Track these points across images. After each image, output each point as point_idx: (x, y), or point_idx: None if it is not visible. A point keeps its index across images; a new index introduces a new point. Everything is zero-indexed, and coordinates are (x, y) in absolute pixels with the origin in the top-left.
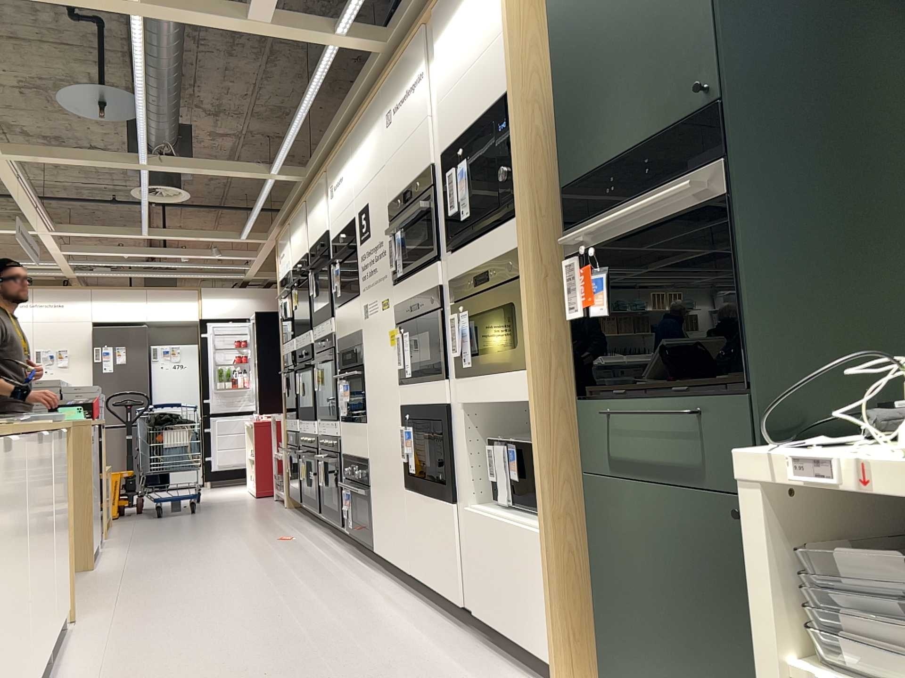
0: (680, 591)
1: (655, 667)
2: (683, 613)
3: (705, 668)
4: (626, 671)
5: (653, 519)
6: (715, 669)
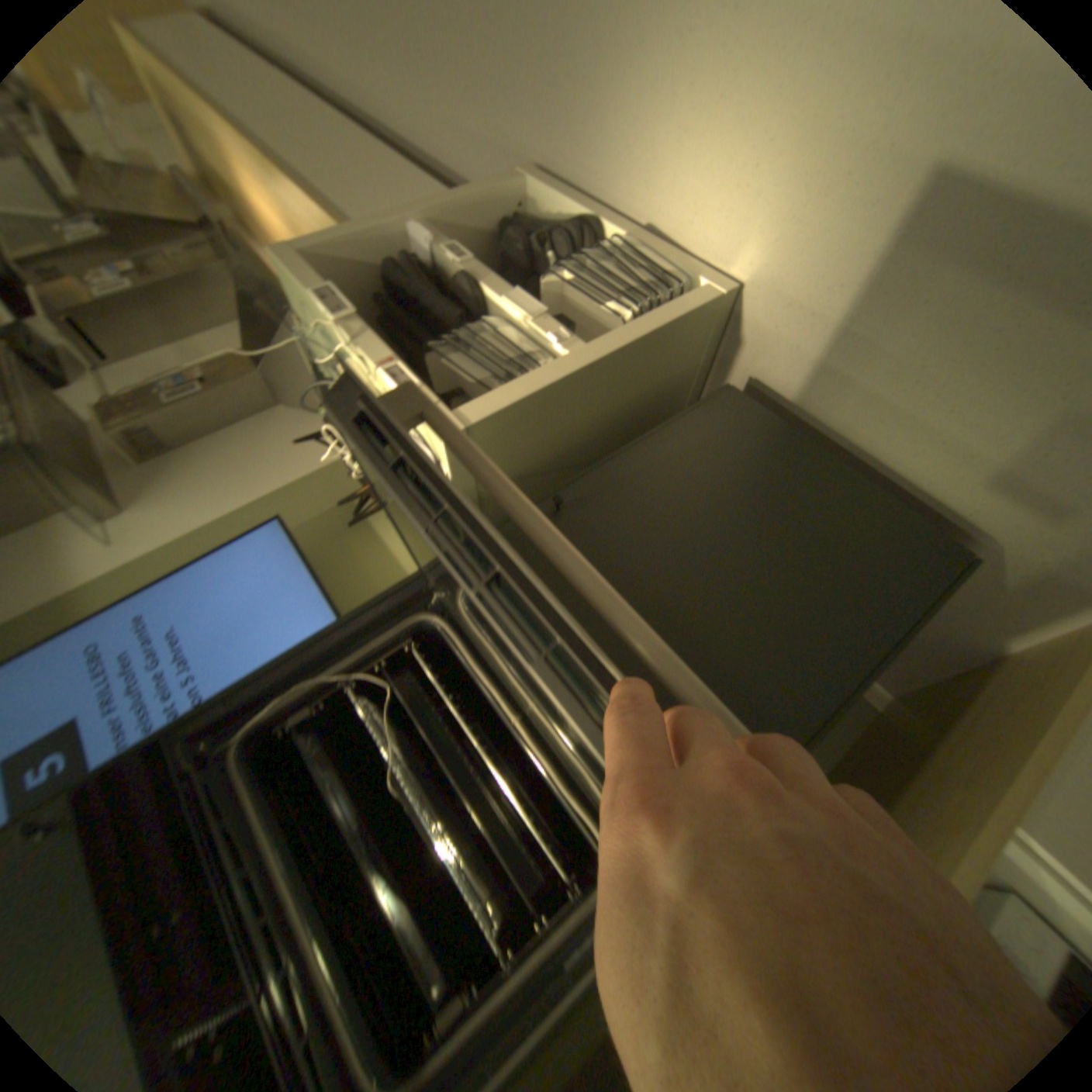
0: (732, 543)
1: (843, 527)
2: (749, 530)
3: (760, 489)
4: (912, 554)
5: (705, 613)
6: (747, 482)
